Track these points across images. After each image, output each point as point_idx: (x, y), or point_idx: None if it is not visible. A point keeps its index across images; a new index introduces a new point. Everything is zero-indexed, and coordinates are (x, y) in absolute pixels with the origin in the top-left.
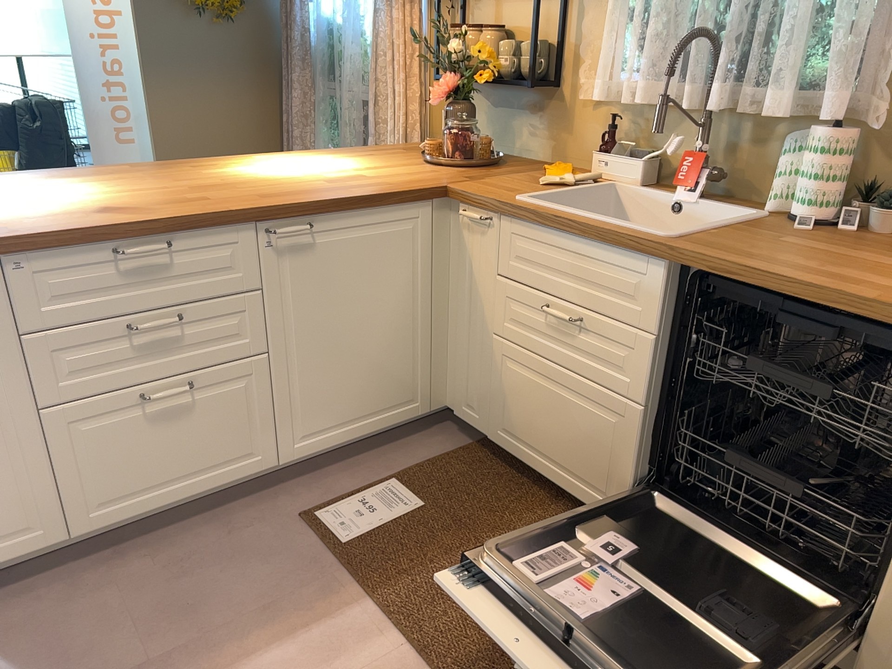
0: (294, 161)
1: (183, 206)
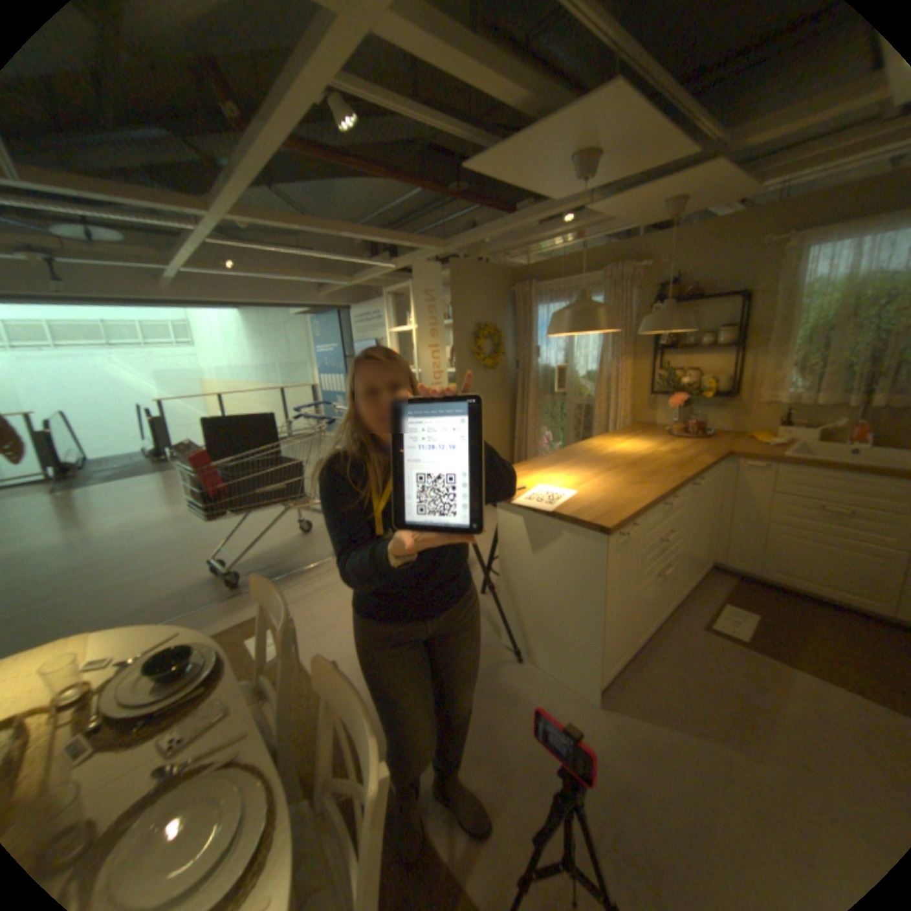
0: (617, 443)
1: (661, 476)
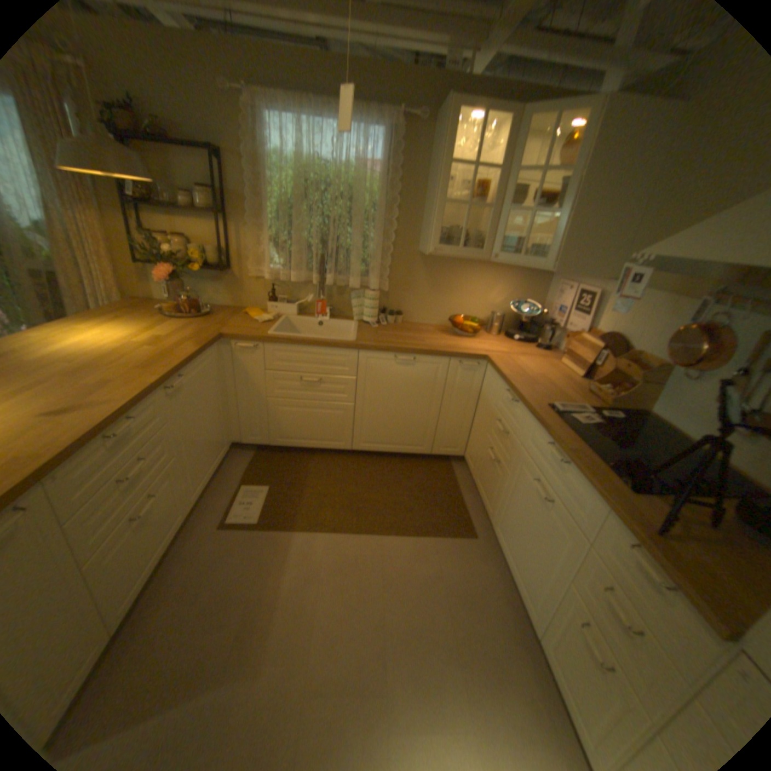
0: (76, 334)
1: (109, 391)
